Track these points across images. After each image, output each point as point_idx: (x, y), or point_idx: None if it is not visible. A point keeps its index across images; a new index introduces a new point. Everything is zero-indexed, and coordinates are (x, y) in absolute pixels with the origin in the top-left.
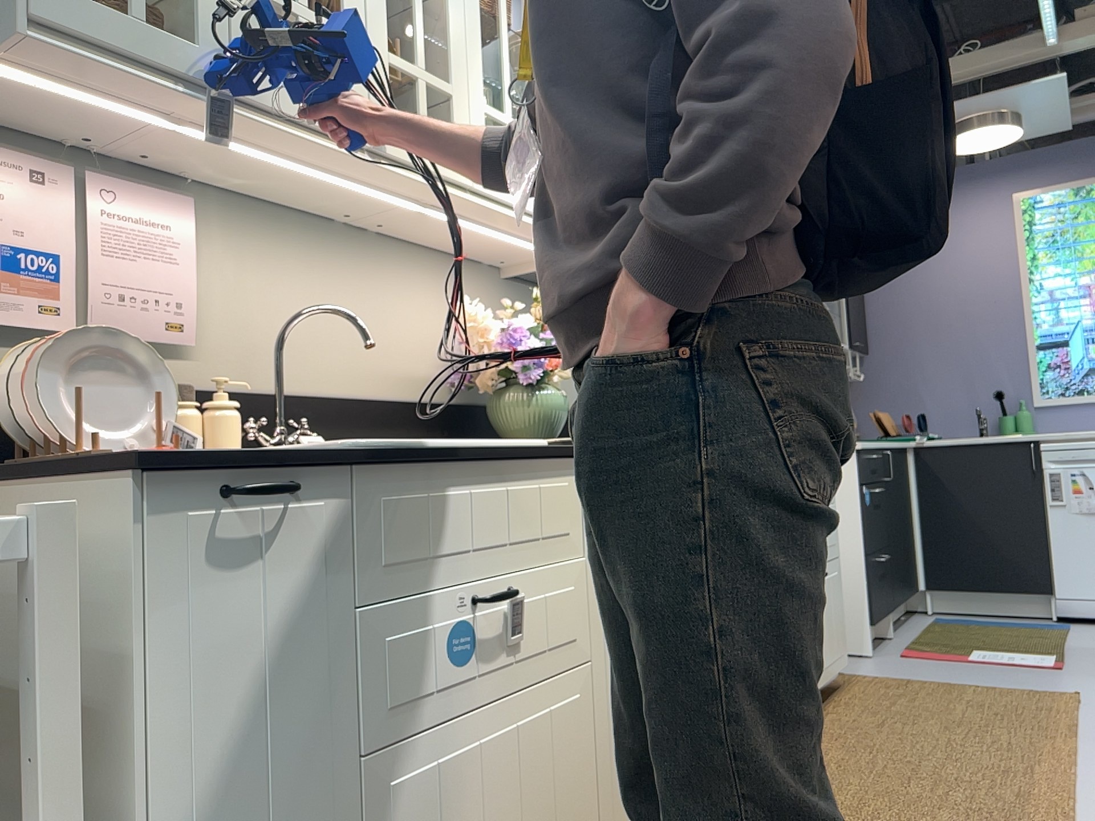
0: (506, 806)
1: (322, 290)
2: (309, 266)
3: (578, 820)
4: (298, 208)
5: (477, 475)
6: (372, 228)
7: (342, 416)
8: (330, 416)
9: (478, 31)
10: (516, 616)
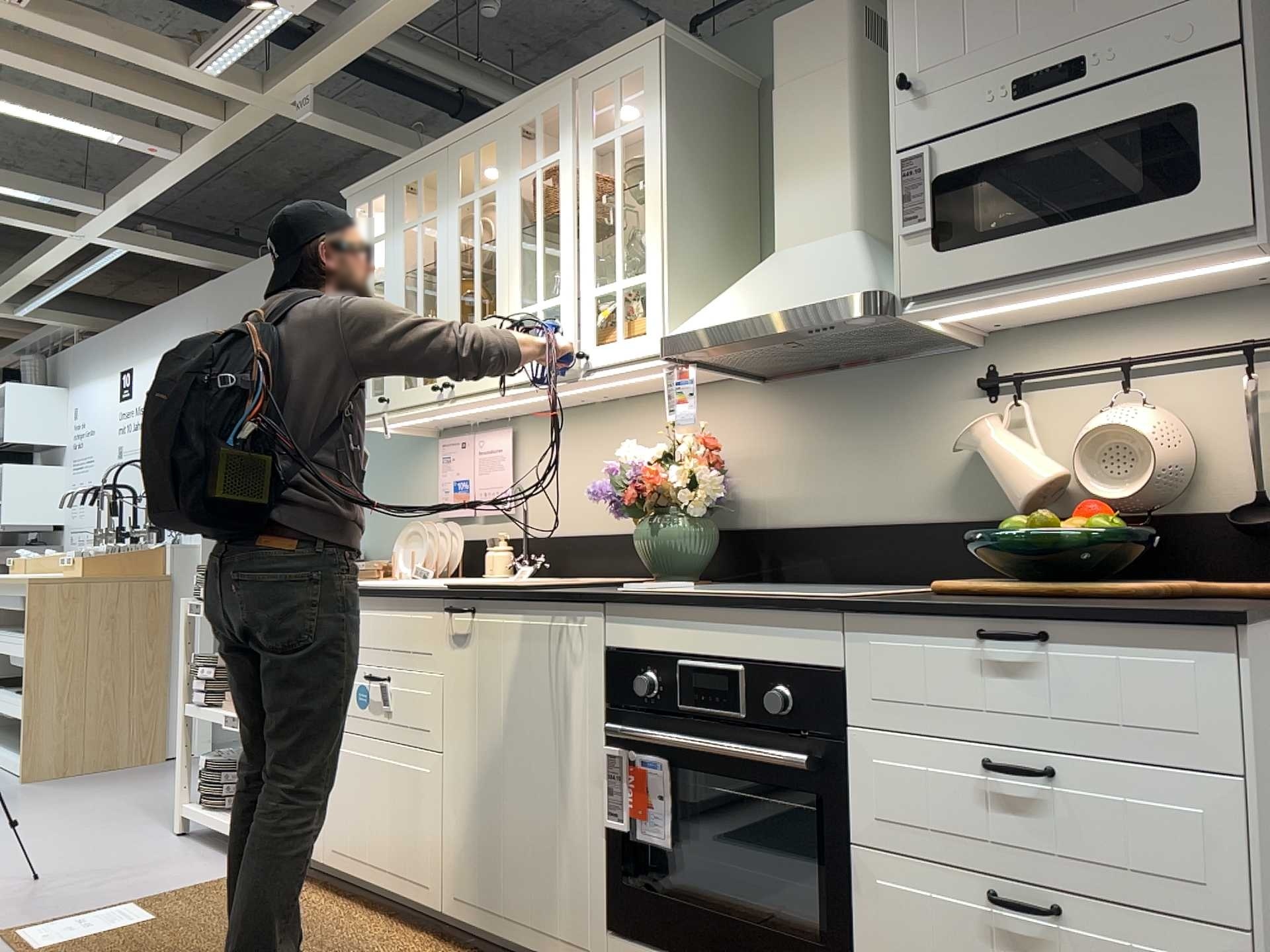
0: (380, 803)
1: (584, 457)
2: (576, 442)
3: (424, 856)
4: (567, 404)
5: (376, 604)
6: (611, 396)
7: (589, 550)
8: (582, 550)
9: (516, 253)
10: (385, 693)
